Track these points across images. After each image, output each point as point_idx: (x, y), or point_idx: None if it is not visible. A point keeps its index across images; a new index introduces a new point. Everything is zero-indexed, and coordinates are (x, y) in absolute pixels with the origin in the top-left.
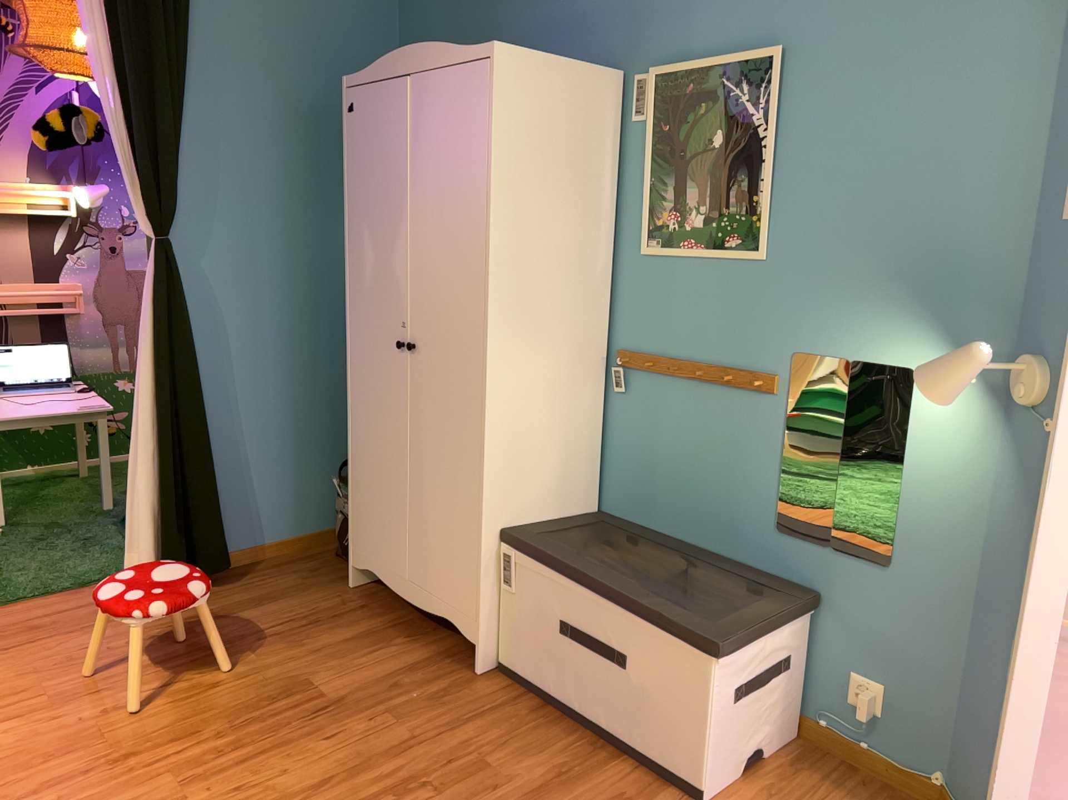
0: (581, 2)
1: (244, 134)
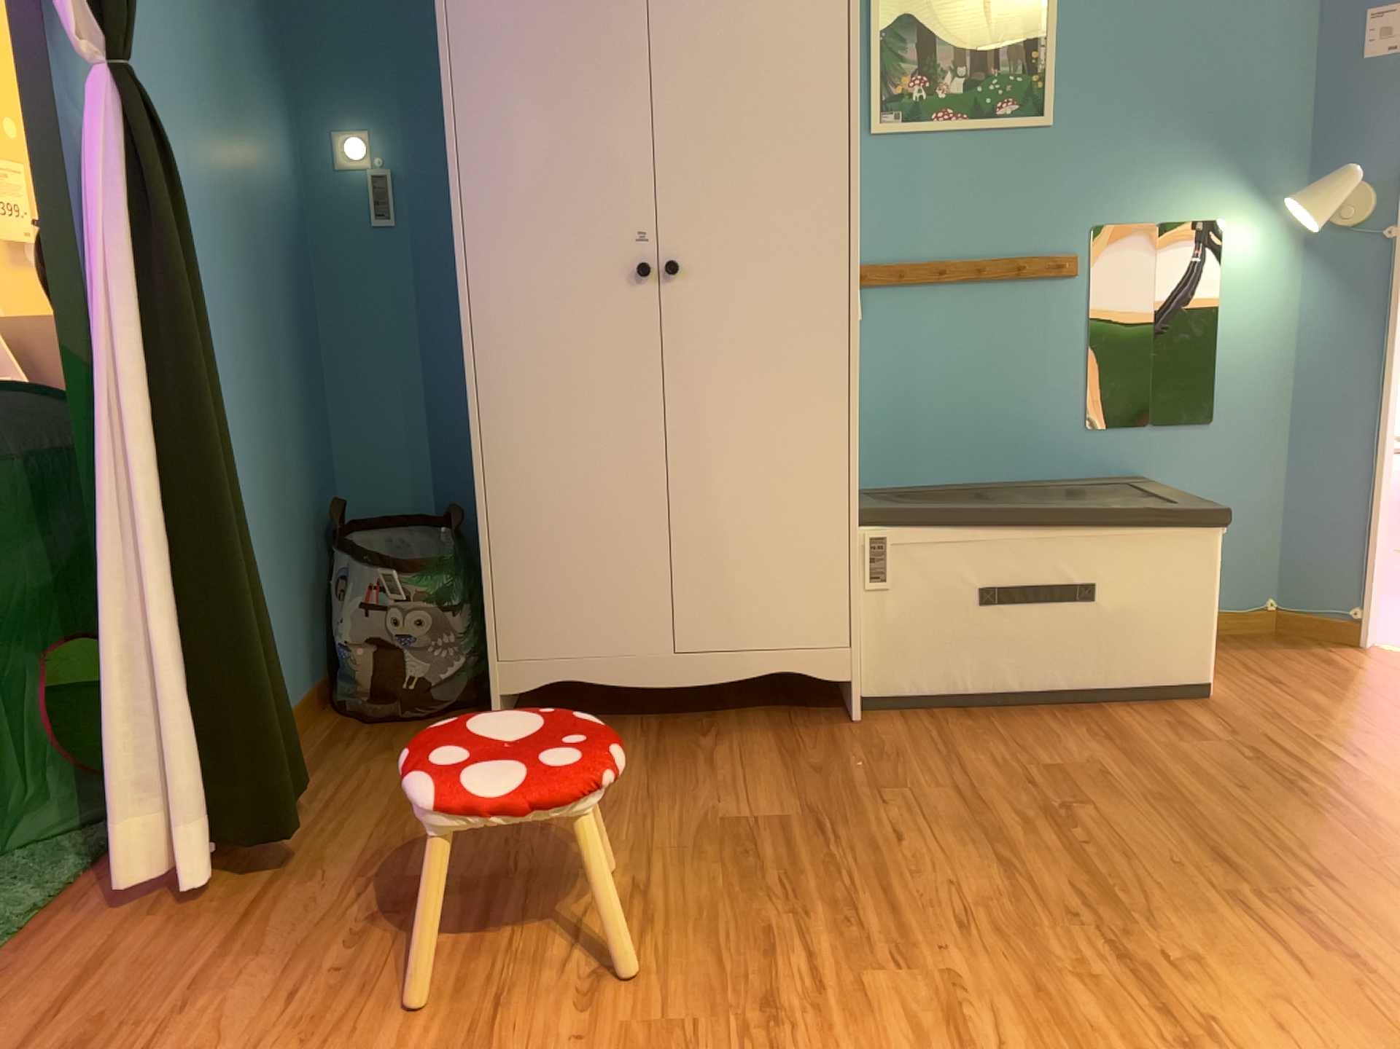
0: None
1: None
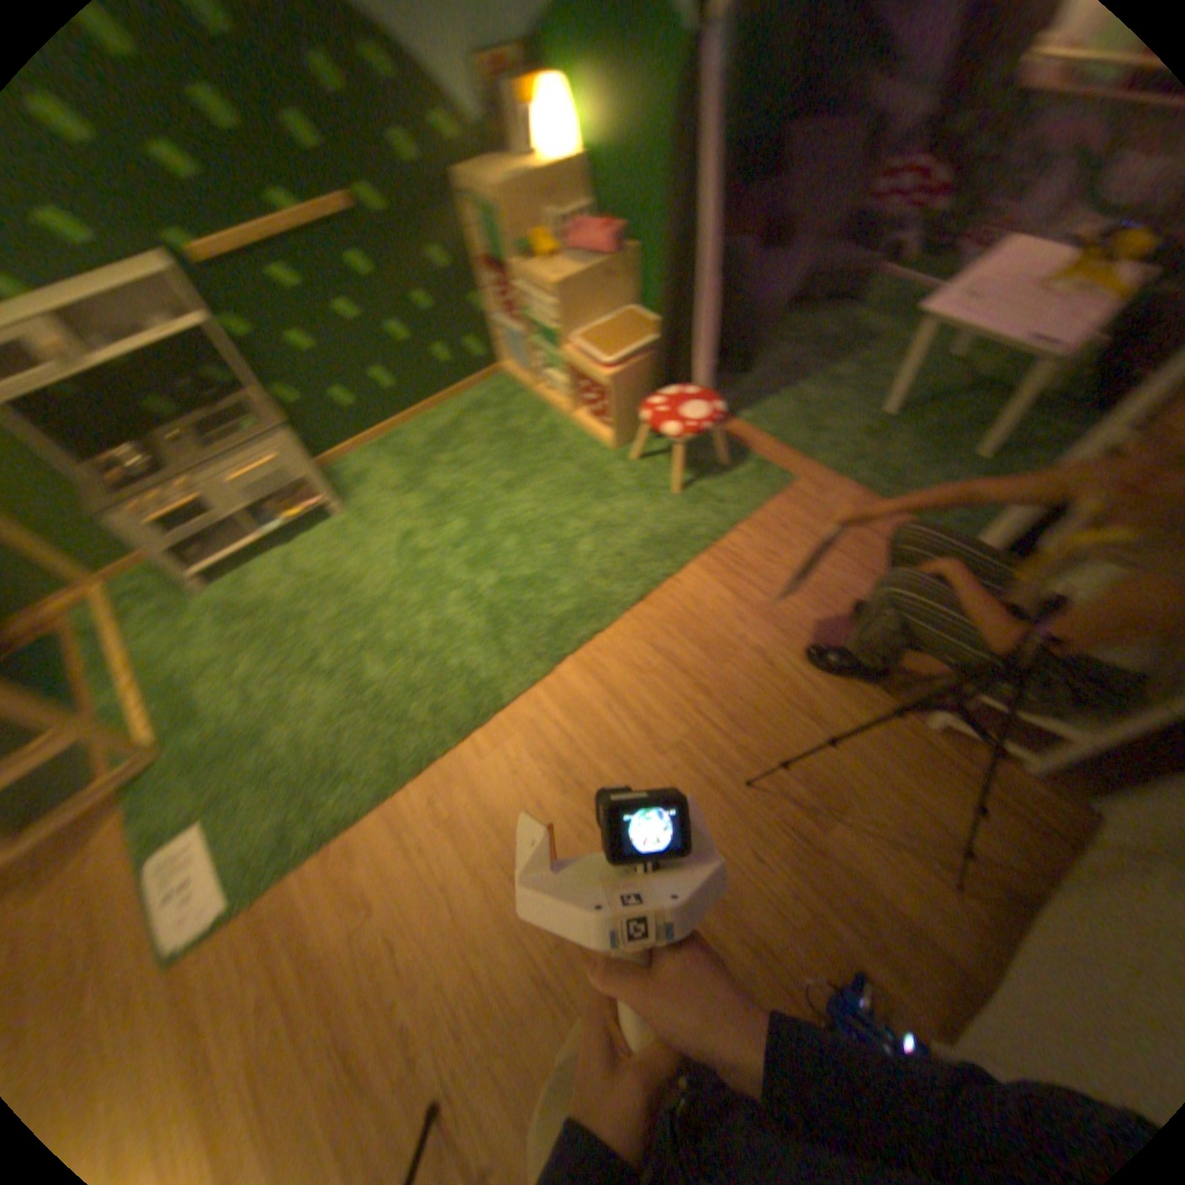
0: None
1: None
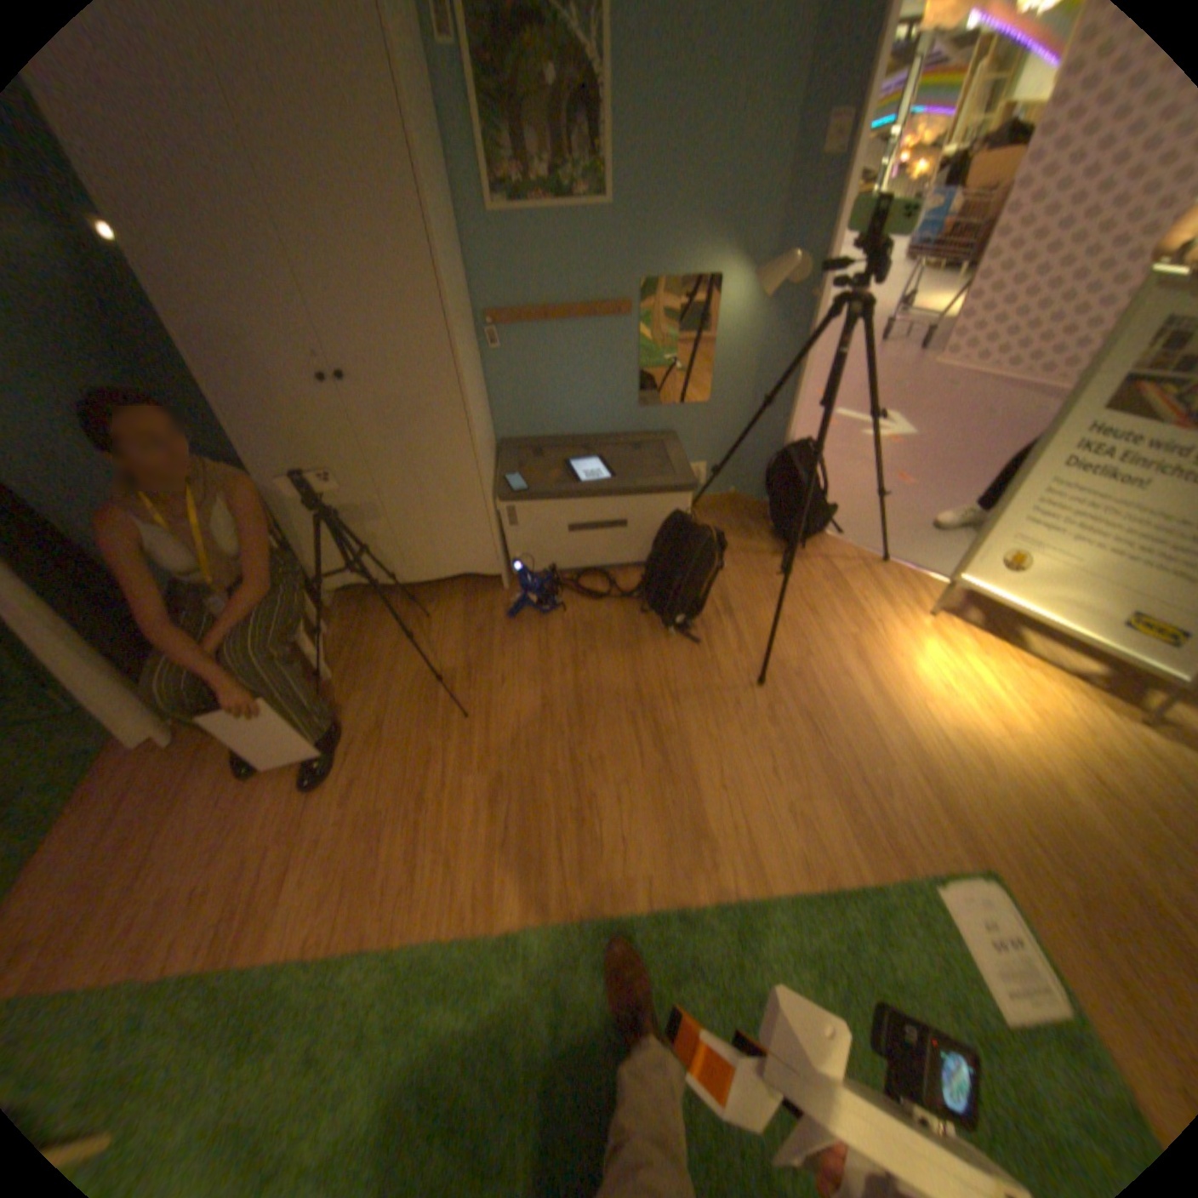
0: None
1: None
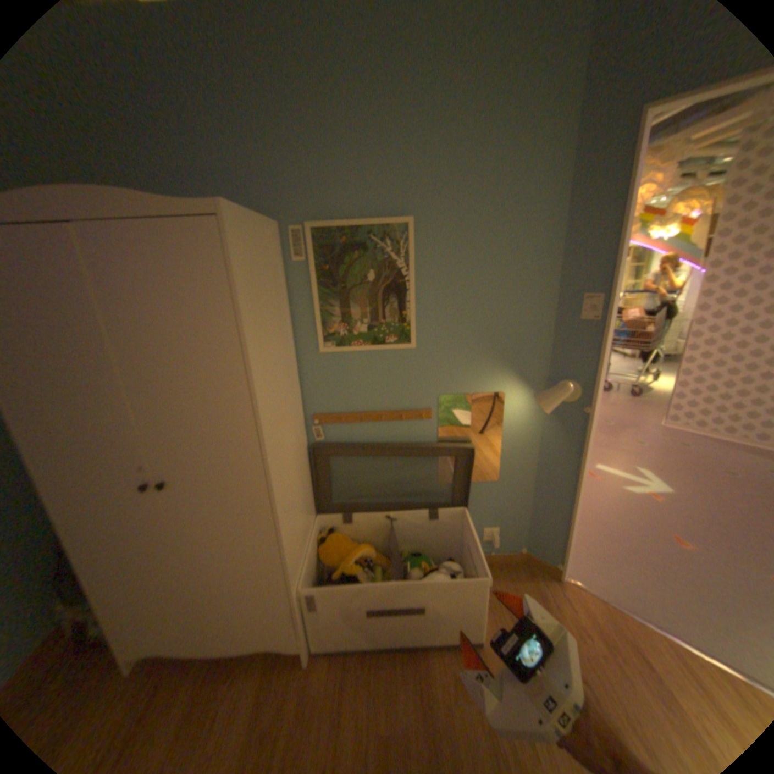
0: (213, 155)
1: None
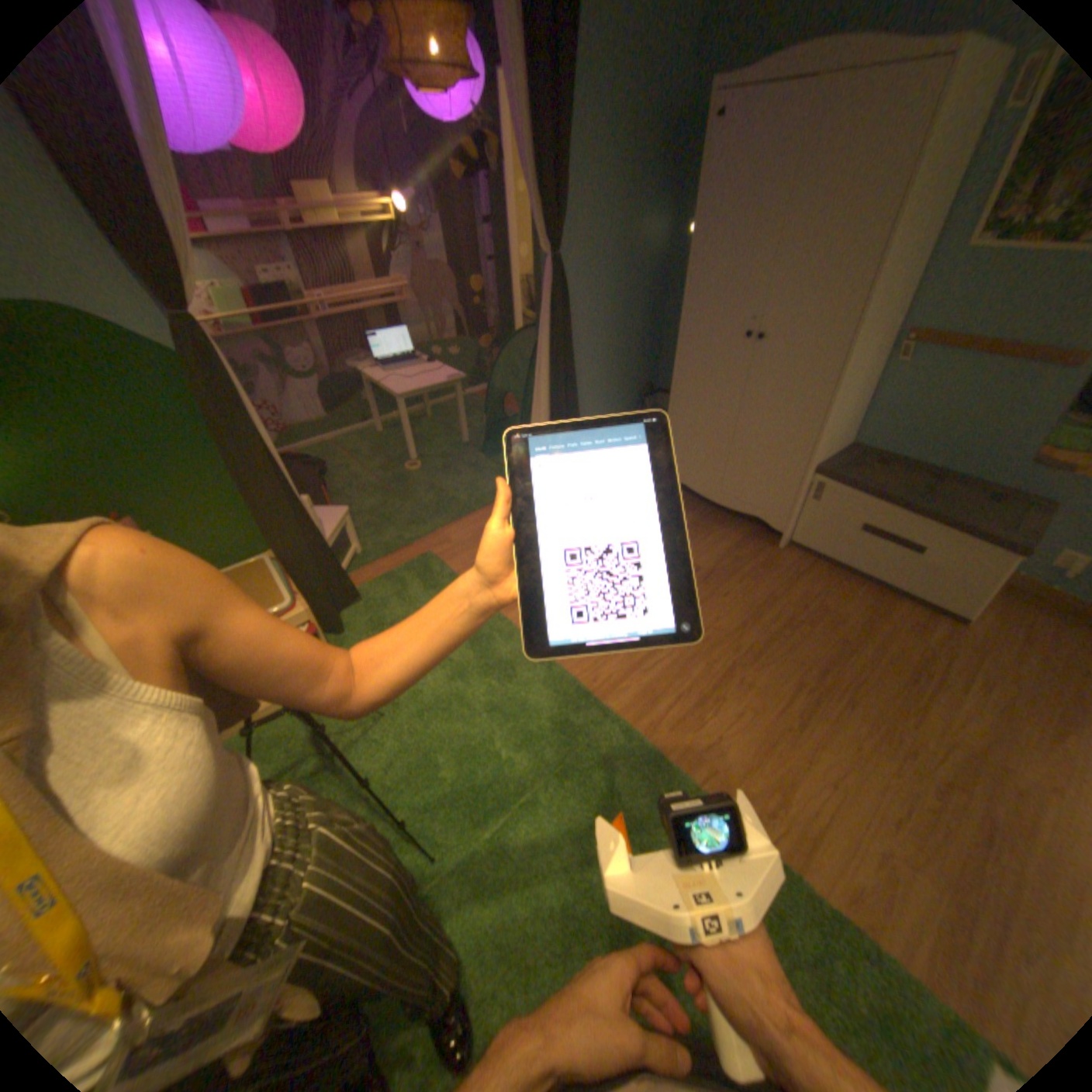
0: None
1: (595, 143)
